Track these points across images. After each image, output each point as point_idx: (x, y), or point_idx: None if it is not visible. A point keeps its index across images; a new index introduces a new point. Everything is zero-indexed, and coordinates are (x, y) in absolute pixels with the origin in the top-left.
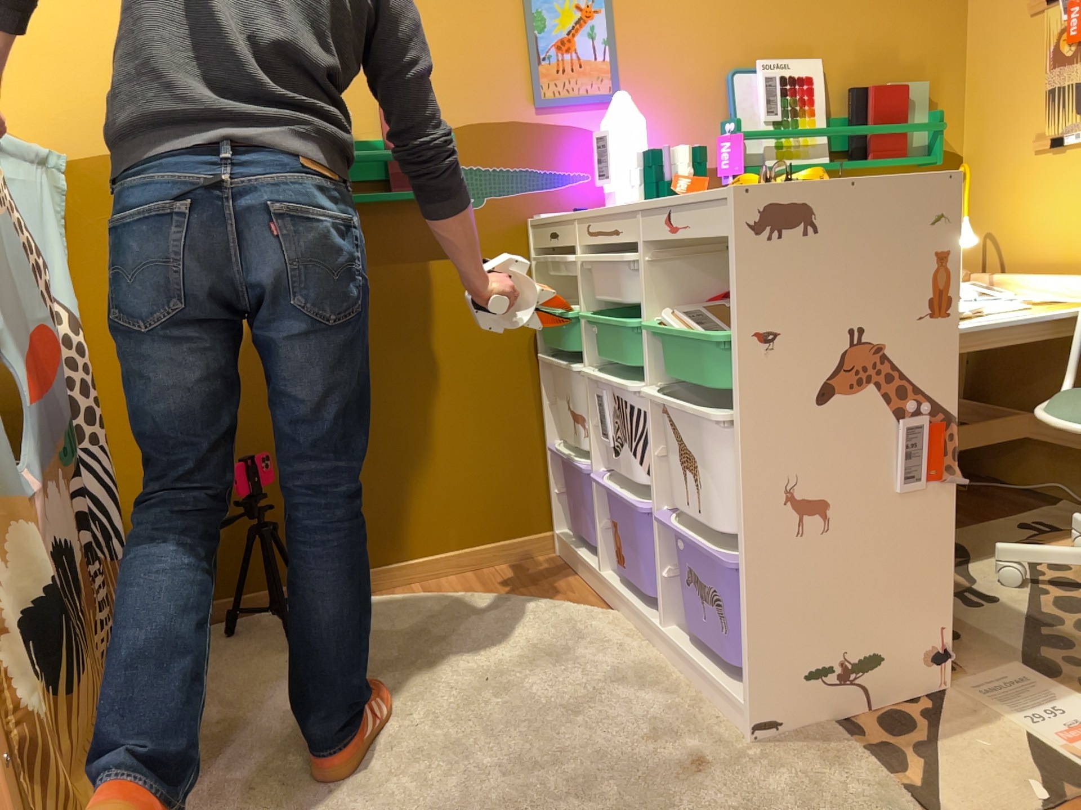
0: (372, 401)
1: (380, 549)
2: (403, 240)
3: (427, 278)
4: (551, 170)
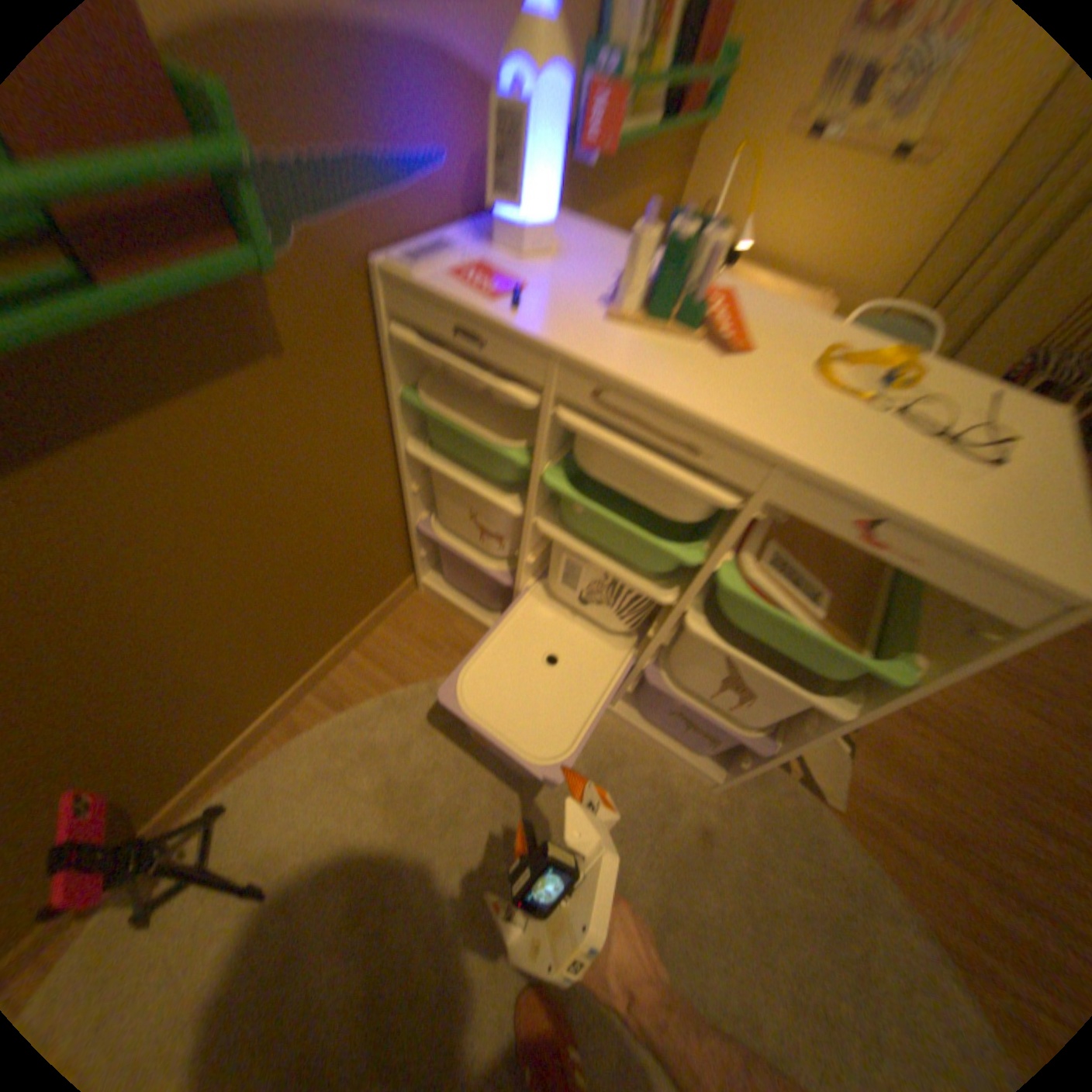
0: (199, 604)
1: (263, 699)
2: (153, 355)
3: (227, 408)
4: (394, 142)
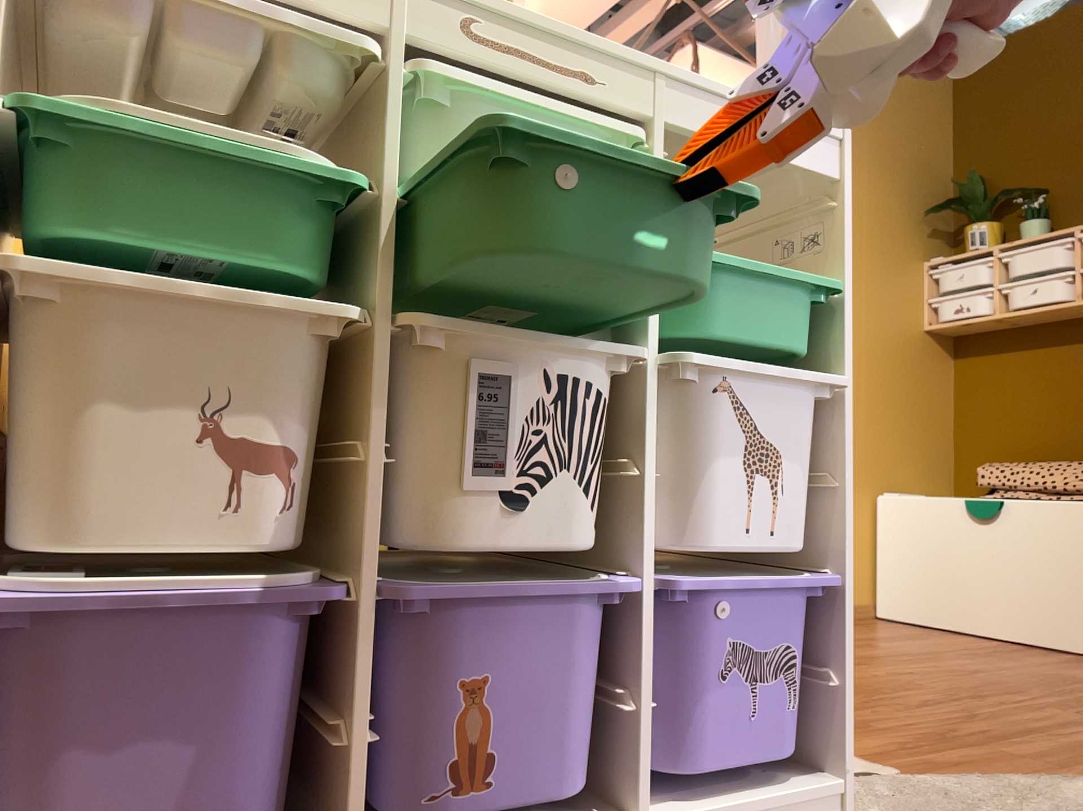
0: None
1: None
2: None
3: None
4: None
